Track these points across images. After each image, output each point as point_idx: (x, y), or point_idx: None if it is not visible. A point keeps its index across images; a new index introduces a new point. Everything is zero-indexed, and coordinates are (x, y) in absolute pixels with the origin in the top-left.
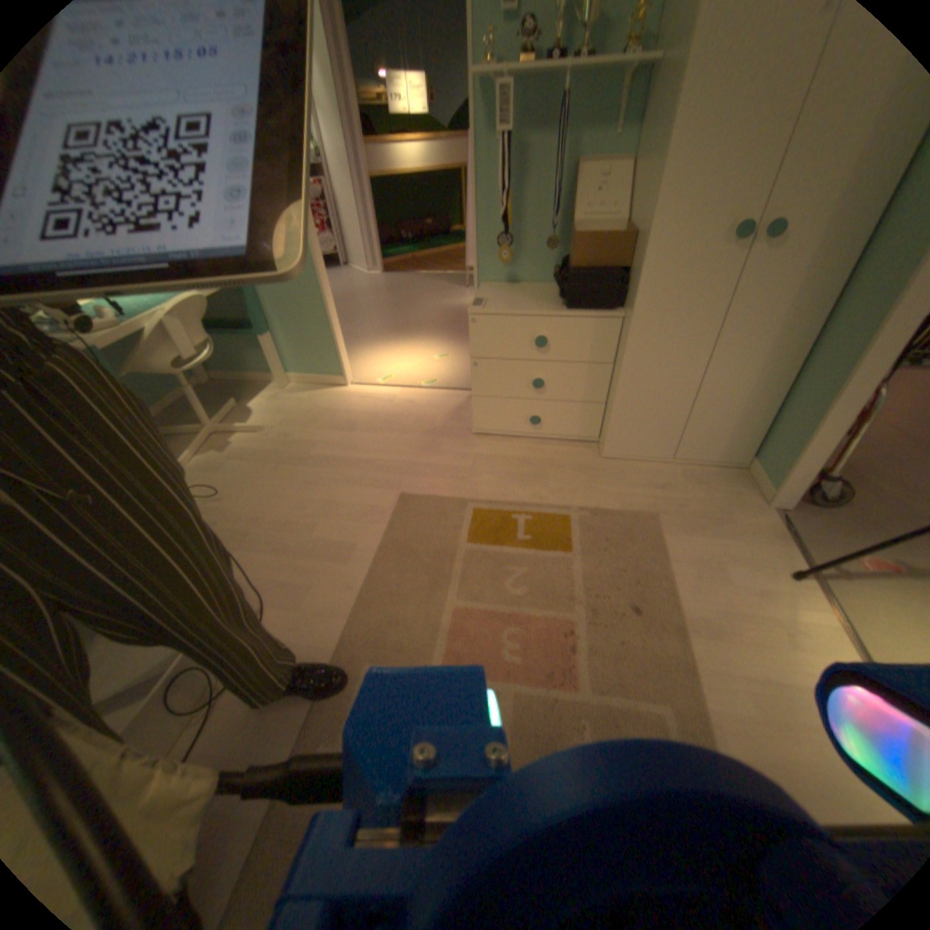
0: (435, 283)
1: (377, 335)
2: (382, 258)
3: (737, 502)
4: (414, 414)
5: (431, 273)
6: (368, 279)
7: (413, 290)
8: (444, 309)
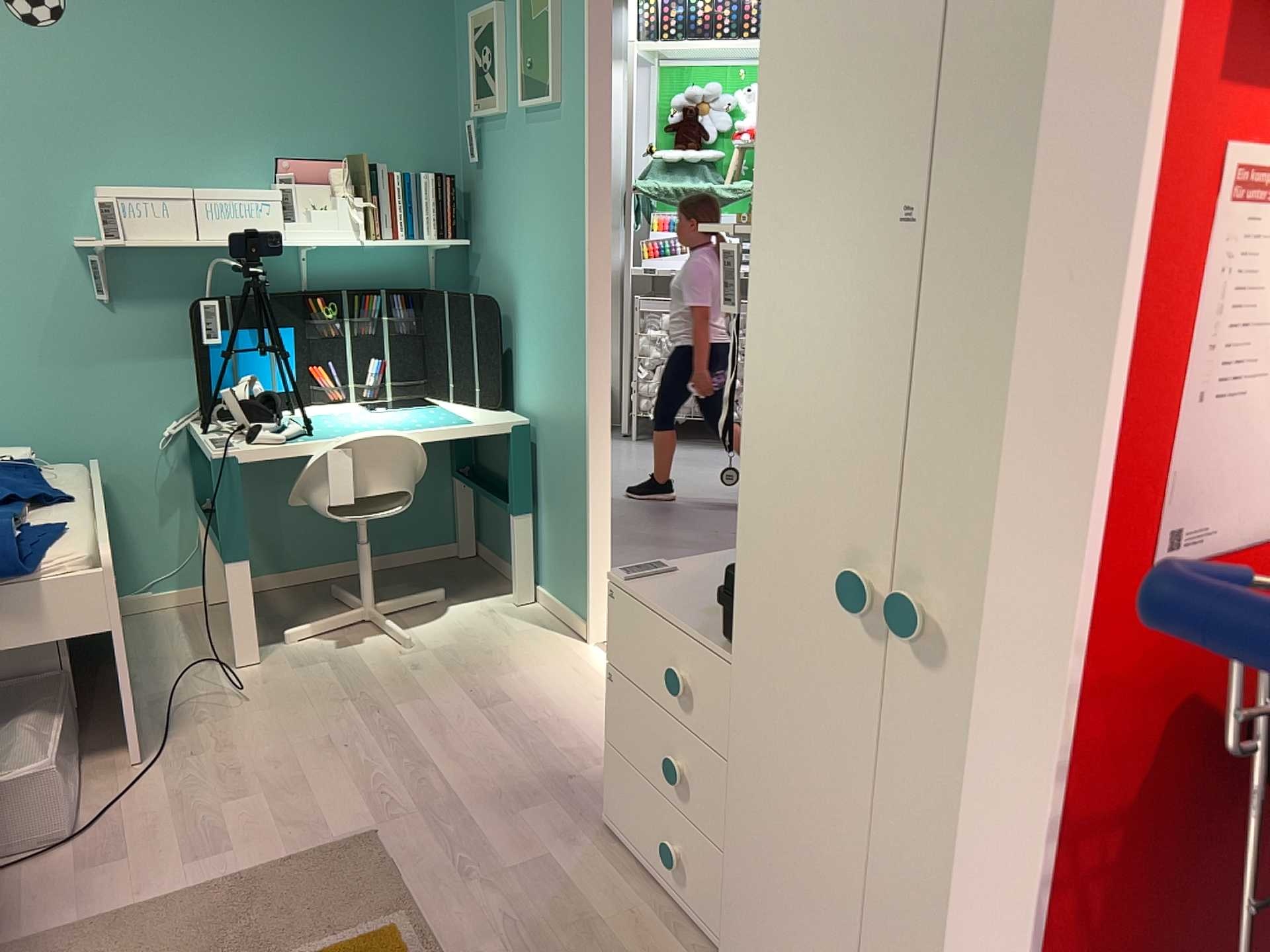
0: None
1: None
2: None
3: None
4: (589, 739)
5: None
6: None
7: None
8: None
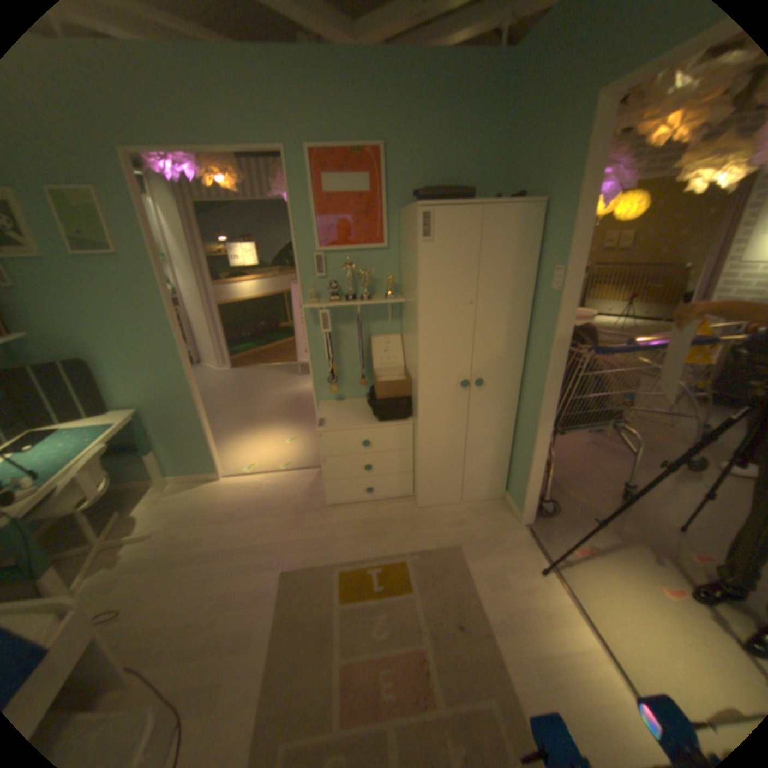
0: (276, 373)
1: (238, 426)
2: (230, 354)
3: (504, 524)
4: (280, 496)
5: (271, 365)
6: (221, 375)
7: (260, 381)
8: (287, 396)
